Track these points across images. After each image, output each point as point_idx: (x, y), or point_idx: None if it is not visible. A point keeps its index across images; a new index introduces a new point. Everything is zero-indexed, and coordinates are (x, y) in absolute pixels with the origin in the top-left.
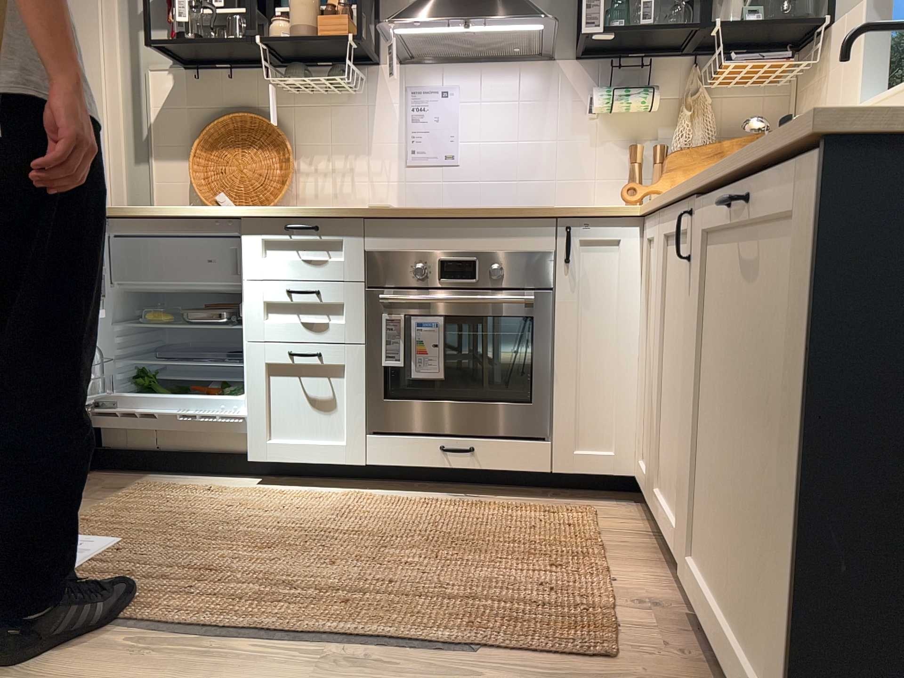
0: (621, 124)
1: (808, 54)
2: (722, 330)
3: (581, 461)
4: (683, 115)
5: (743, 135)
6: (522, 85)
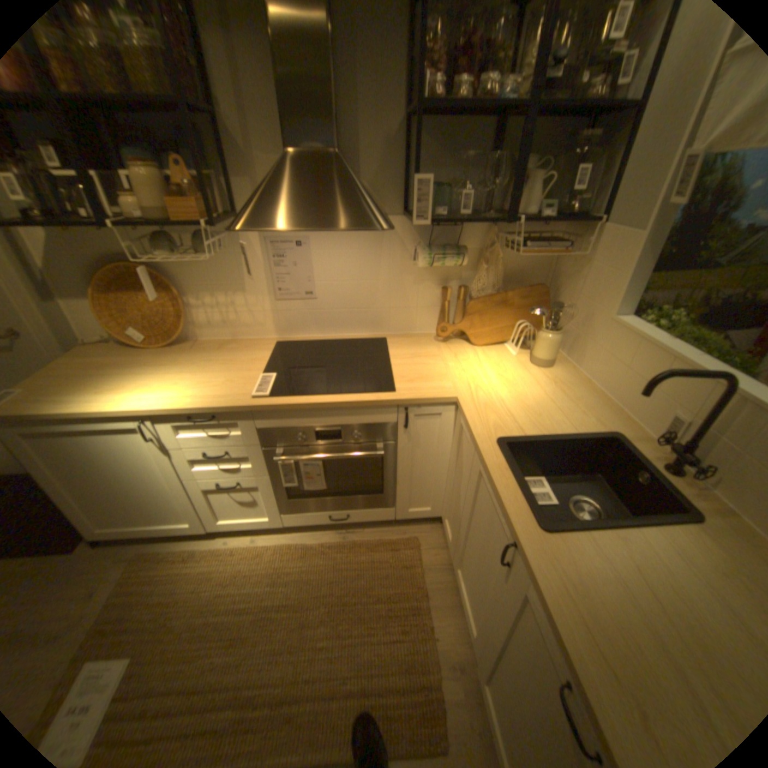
0: (438, 268)
1: (581, 228)
2: (527, 662)
3: (410, 513)
4: (483, 261)
5: (521, 276)
6: (363, 236)
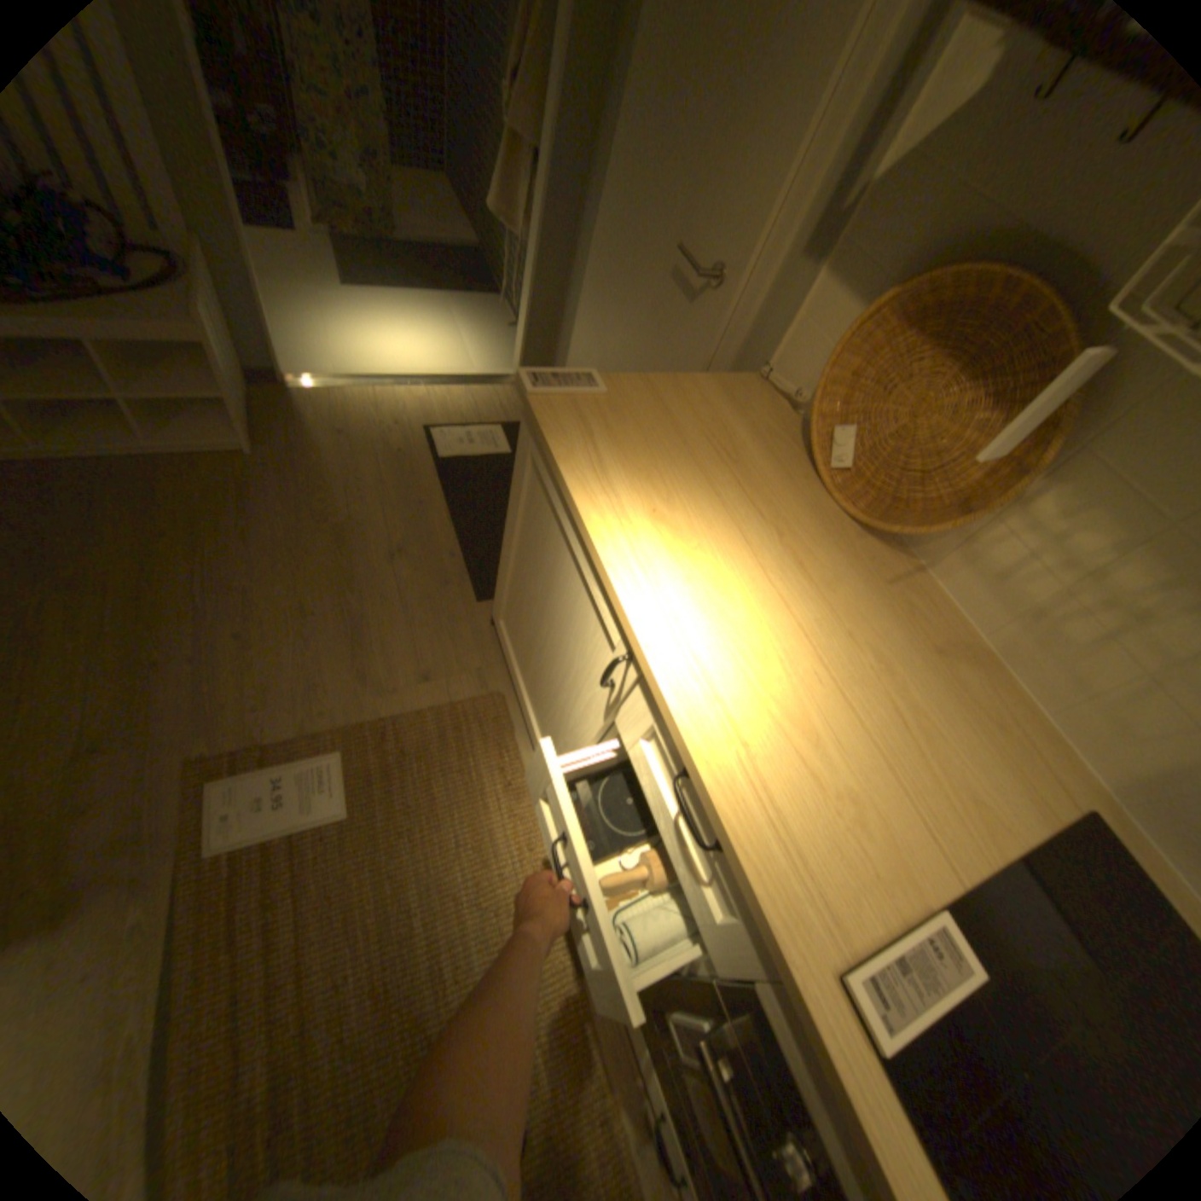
0: None
1: None
2: None
3: None
4: None
5: None
6: None
